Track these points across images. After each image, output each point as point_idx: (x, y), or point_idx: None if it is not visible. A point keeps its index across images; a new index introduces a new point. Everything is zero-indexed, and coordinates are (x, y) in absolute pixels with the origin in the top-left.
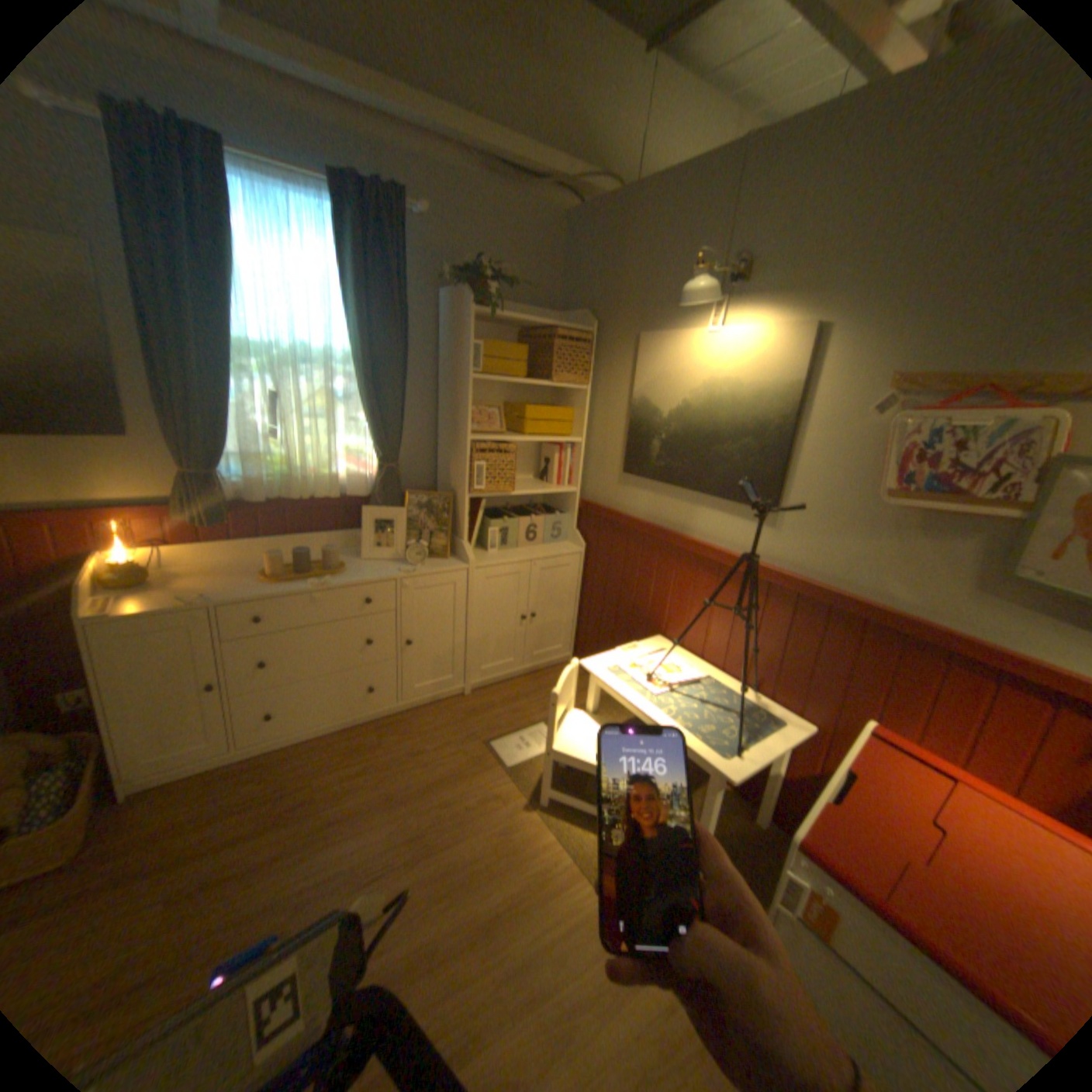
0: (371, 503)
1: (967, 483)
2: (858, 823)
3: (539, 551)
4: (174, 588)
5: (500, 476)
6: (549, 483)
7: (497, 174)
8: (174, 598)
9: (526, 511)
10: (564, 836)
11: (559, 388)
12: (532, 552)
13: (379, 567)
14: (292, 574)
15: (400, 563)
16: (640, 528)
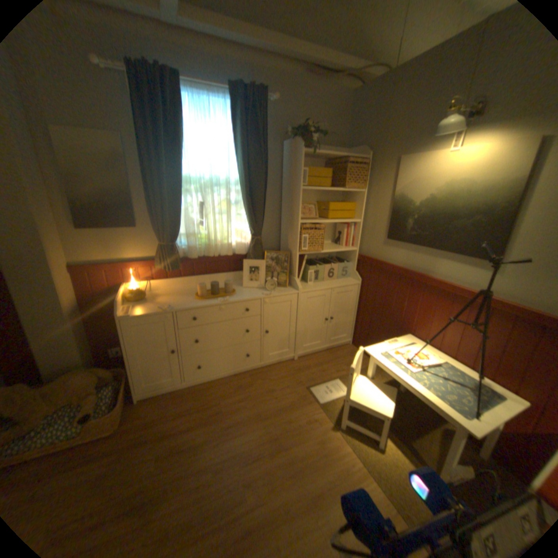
0: (247, 258)
1: None
2: None
3: (335, 283)
4: (157, 302)
5: (314, 242)
6: (341, 245)
7: (315, 73)
8: (157, 307)
9: (327, 260)
10: (357, 449)
11: (348, 191)
12: (331, 283)
13: (252, 292)
14: (210, 295)
15: (262, 290)
16: (398, 271)
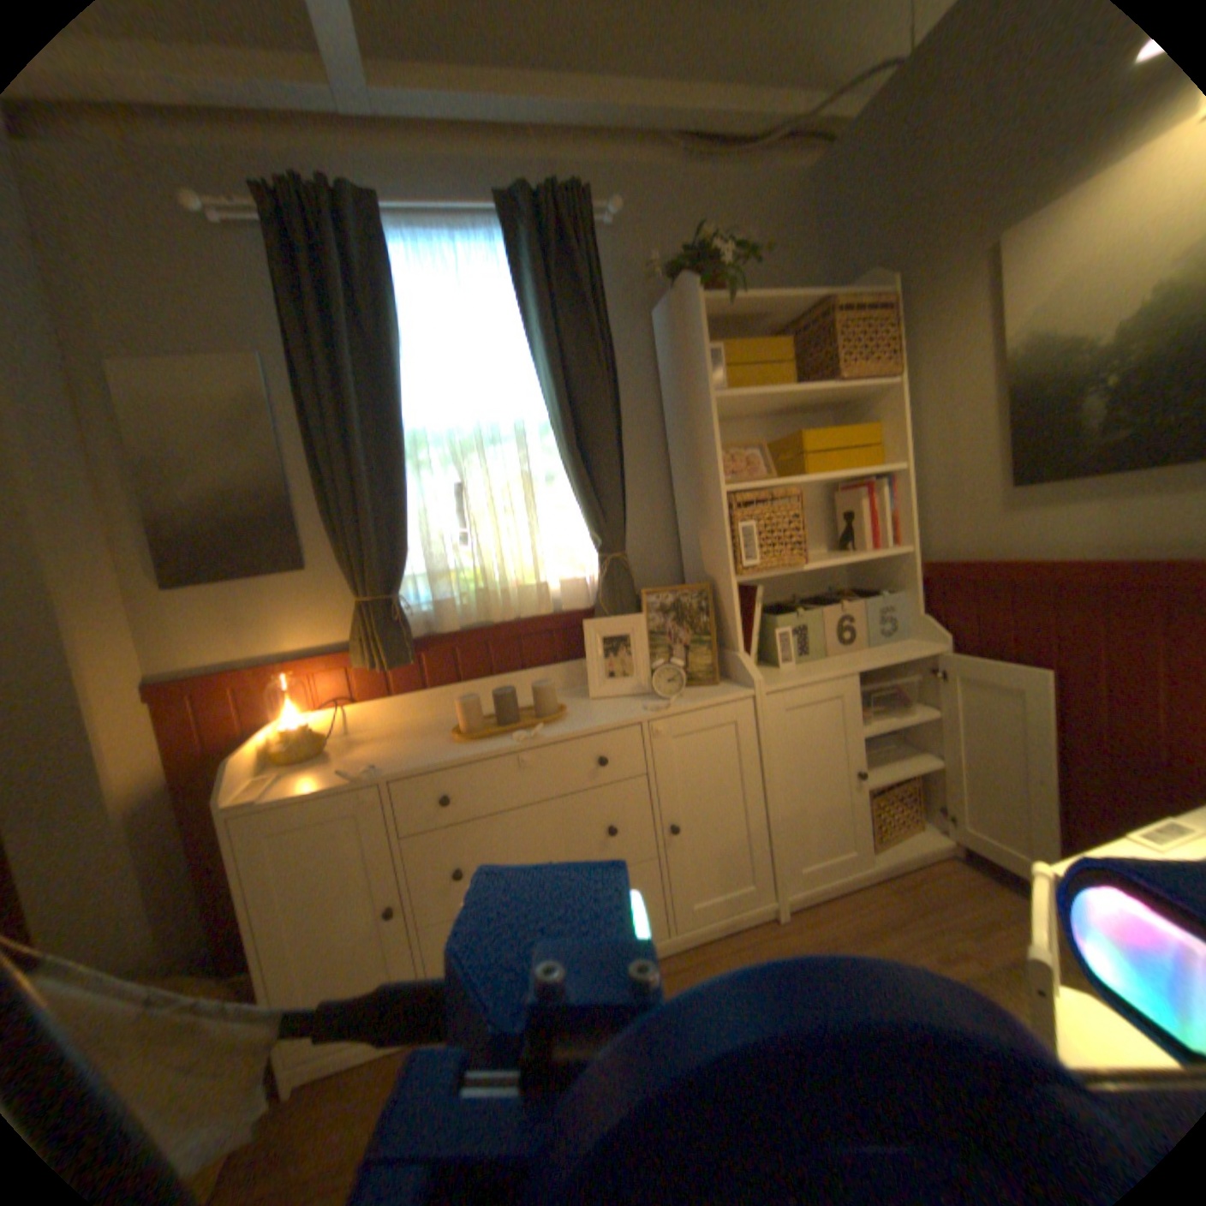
0: (596, 614)
1: None
2: None
3: (869, 655)
4: (351, 755)
5: (779, 544)
6: (860, 546)
7: (706, 152)
8: (345, 768)
9: (827, 599)
10: None
11: (850, 395)
12: (856, 658)
13: (616, 704)
14: (496, 724)
15: (646, 696)
16: (1092, 572)
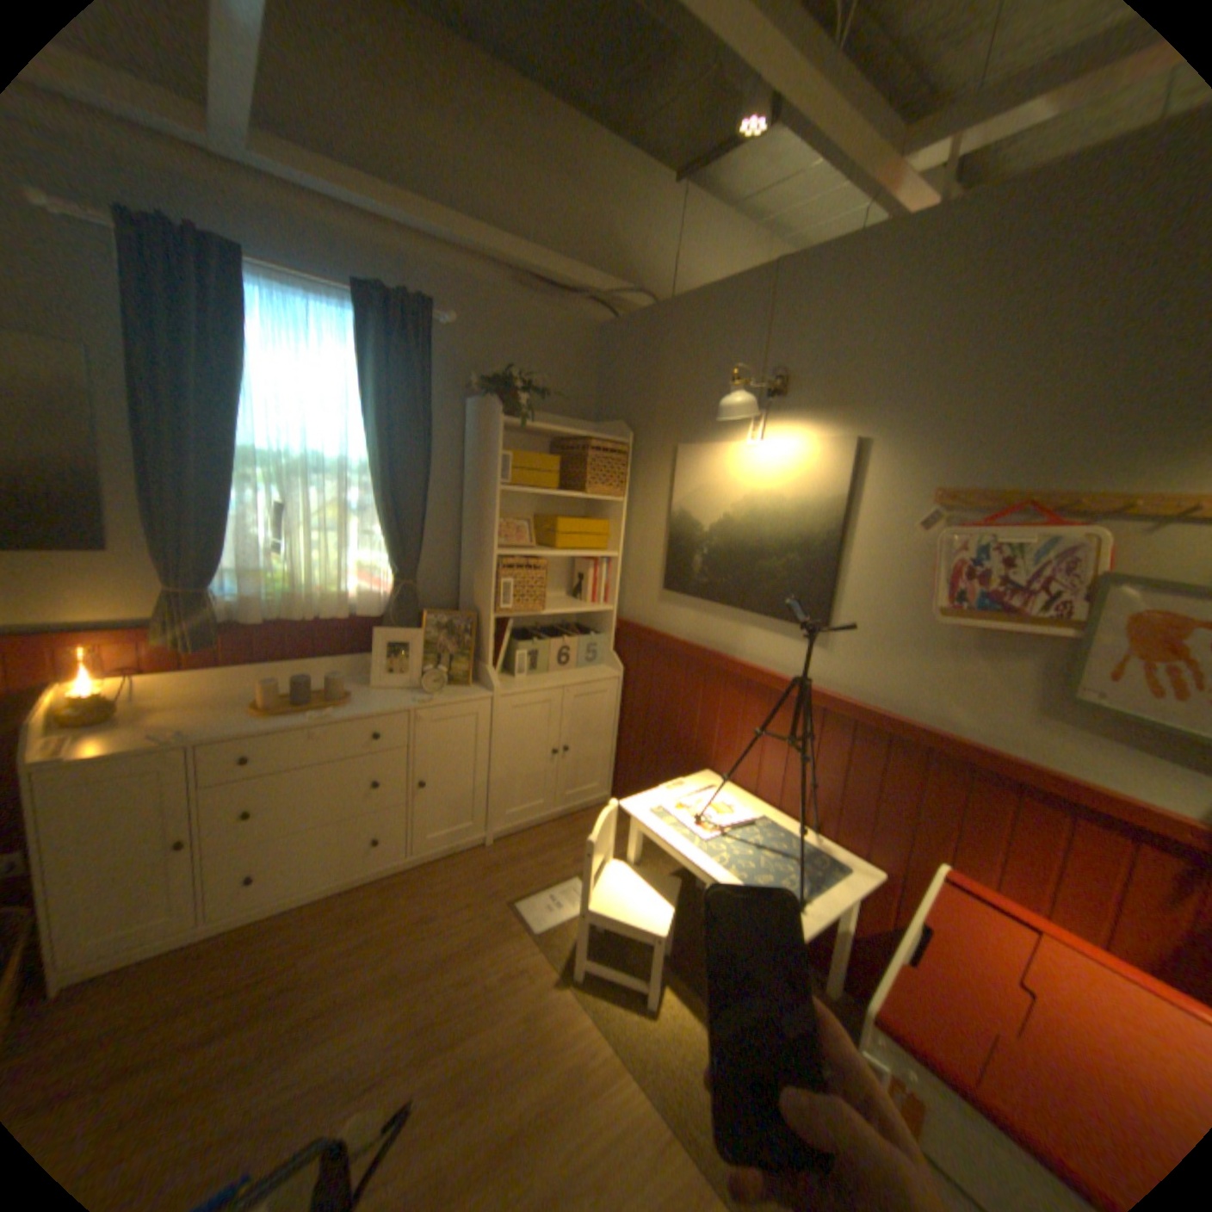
0: (384, 624)
1: (1019, 601)
2: (939, 988)
3: (573, 675)
4: (147, 724)
5: (529, 593)
6: (583, 600)
7: (529, 287)
8: (146, 736)
9: (558, 631)
10: (603, 1019)
11: (593, 499)
12: (565, 677)
13: (390, 697)
14: (289, 706)
15: (415, 692)
16: (683, 650)
